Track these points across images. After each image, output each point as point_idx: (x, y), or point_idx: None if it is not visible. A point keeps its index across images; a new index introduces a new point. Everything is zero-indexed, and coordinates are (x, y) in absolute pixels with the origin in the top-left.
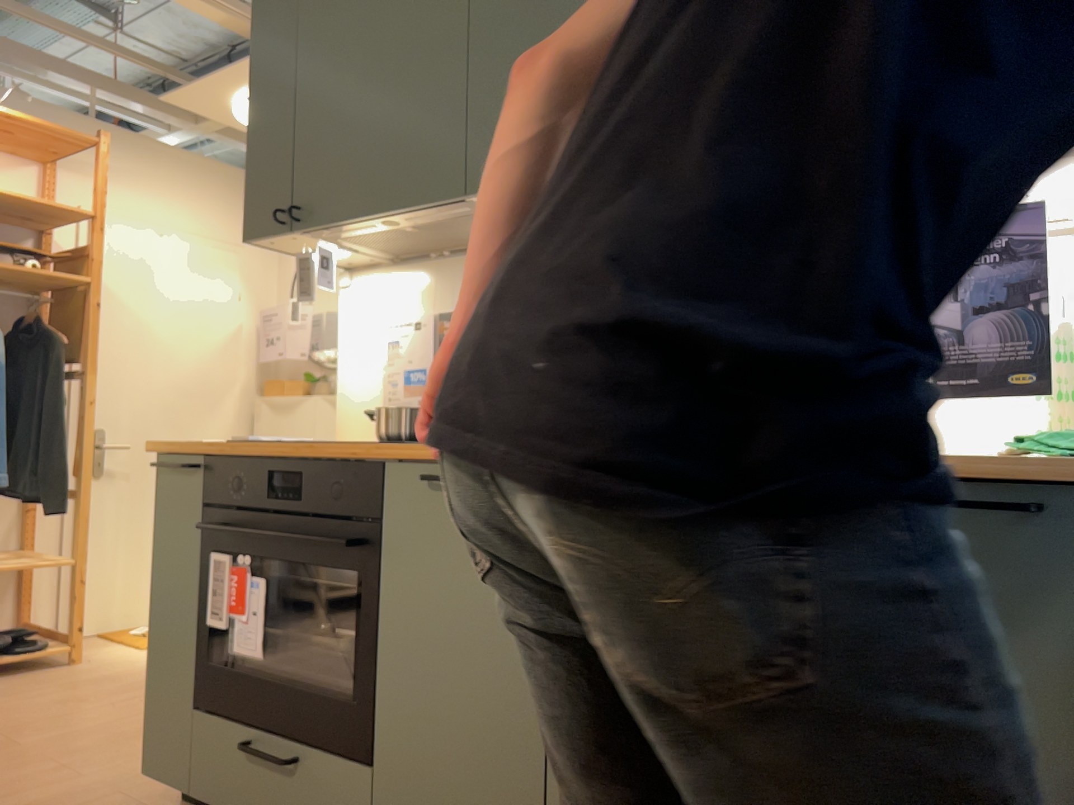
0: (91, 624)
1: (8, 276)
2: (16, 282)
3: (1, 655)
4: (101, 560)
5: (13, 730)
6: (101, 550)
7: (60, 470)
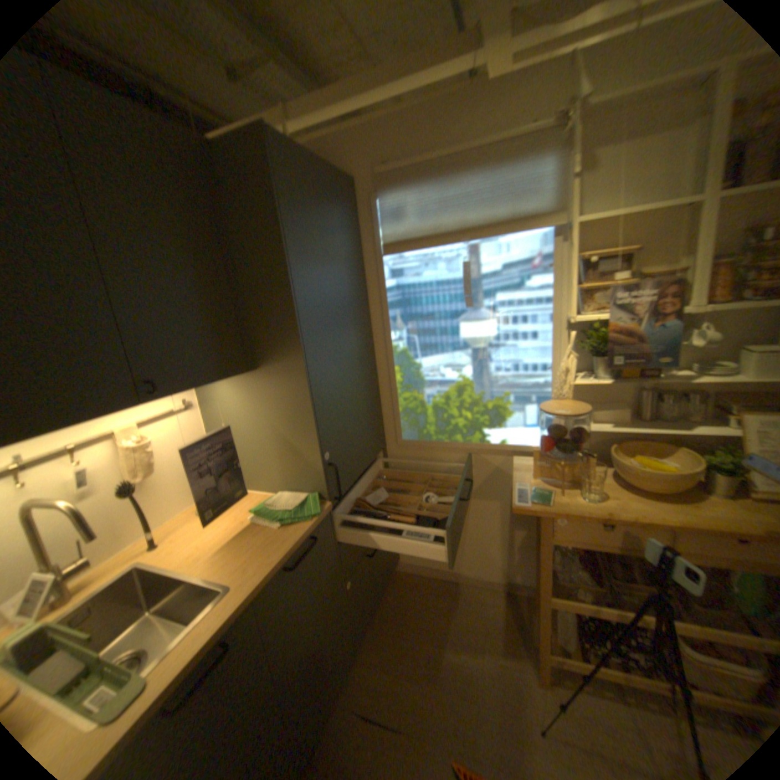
0: None
1: None
2: None
3: None
4: None
5: None
6: None
7: None
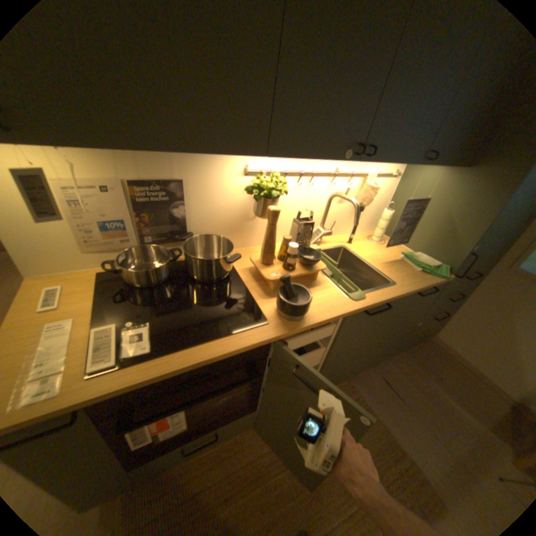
0: None
1: None
2: None
3: None
4: None
5: None
6: None
7: None
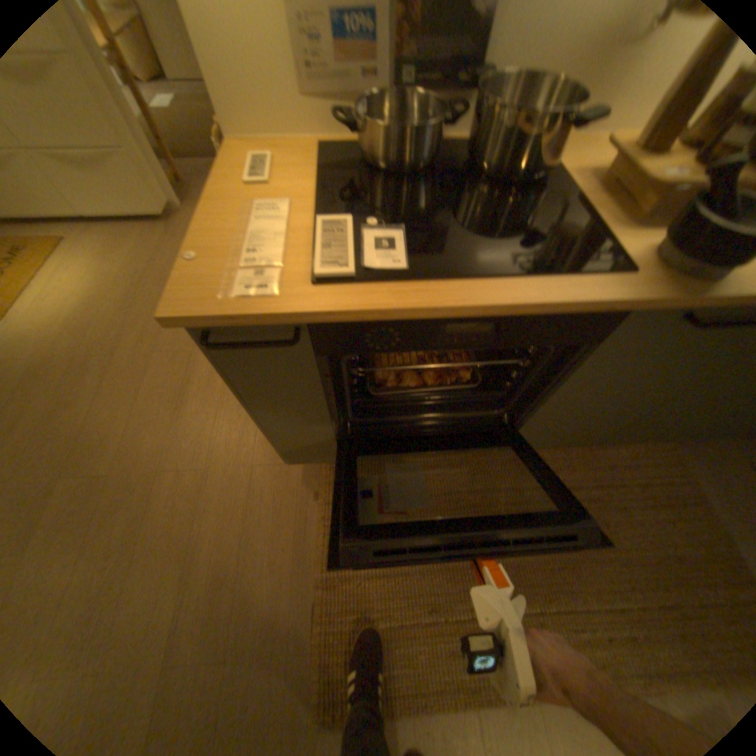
0: None
1: None
2: None
3: None
4: None
5: (69, 464)
6: None
7: None
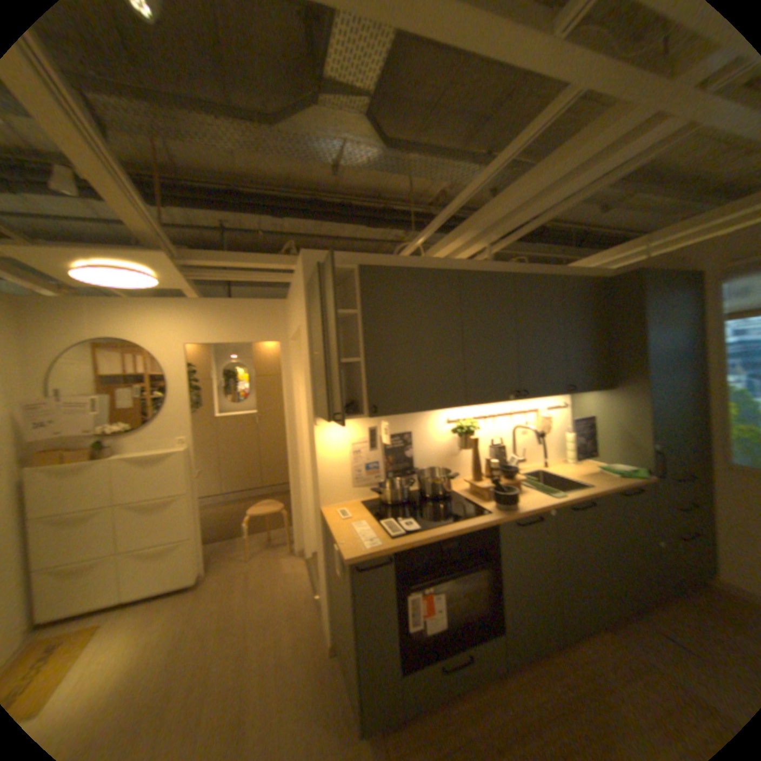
0: None
1: None
2: None
3: None
4: None
5: None
6: None
7: None
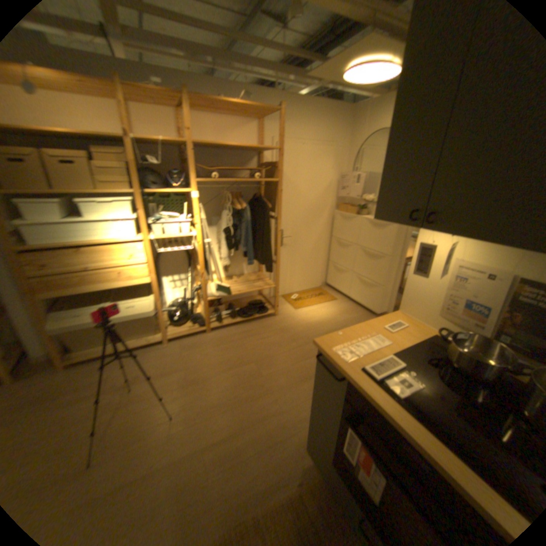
0: (280, 292)
1: (249, 180)
2: (252, 180)
3: (257, 313)
4: (283, 273)
5: (262, 361)
6: (283, 270)
7: (270, 257)
